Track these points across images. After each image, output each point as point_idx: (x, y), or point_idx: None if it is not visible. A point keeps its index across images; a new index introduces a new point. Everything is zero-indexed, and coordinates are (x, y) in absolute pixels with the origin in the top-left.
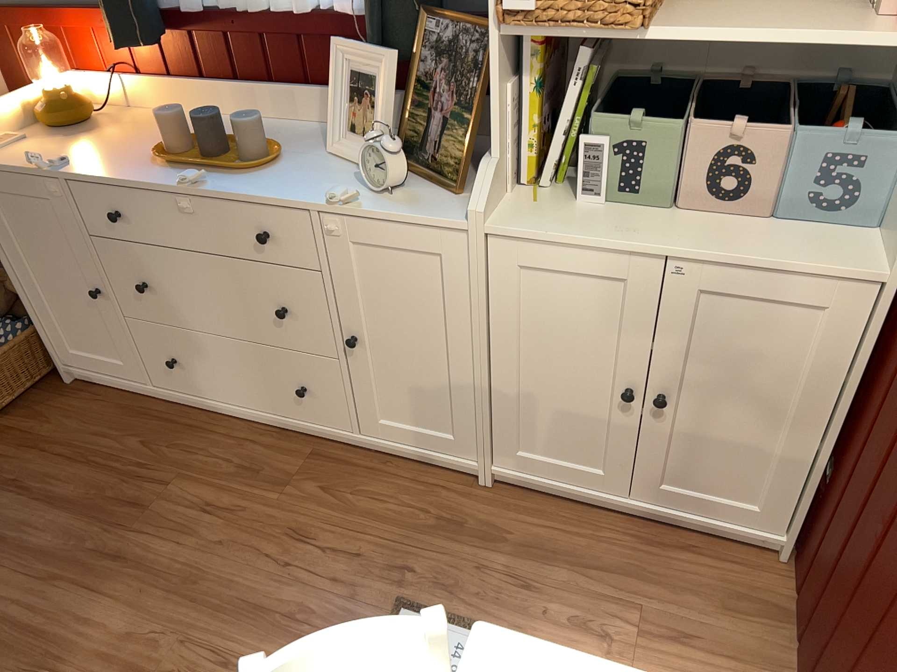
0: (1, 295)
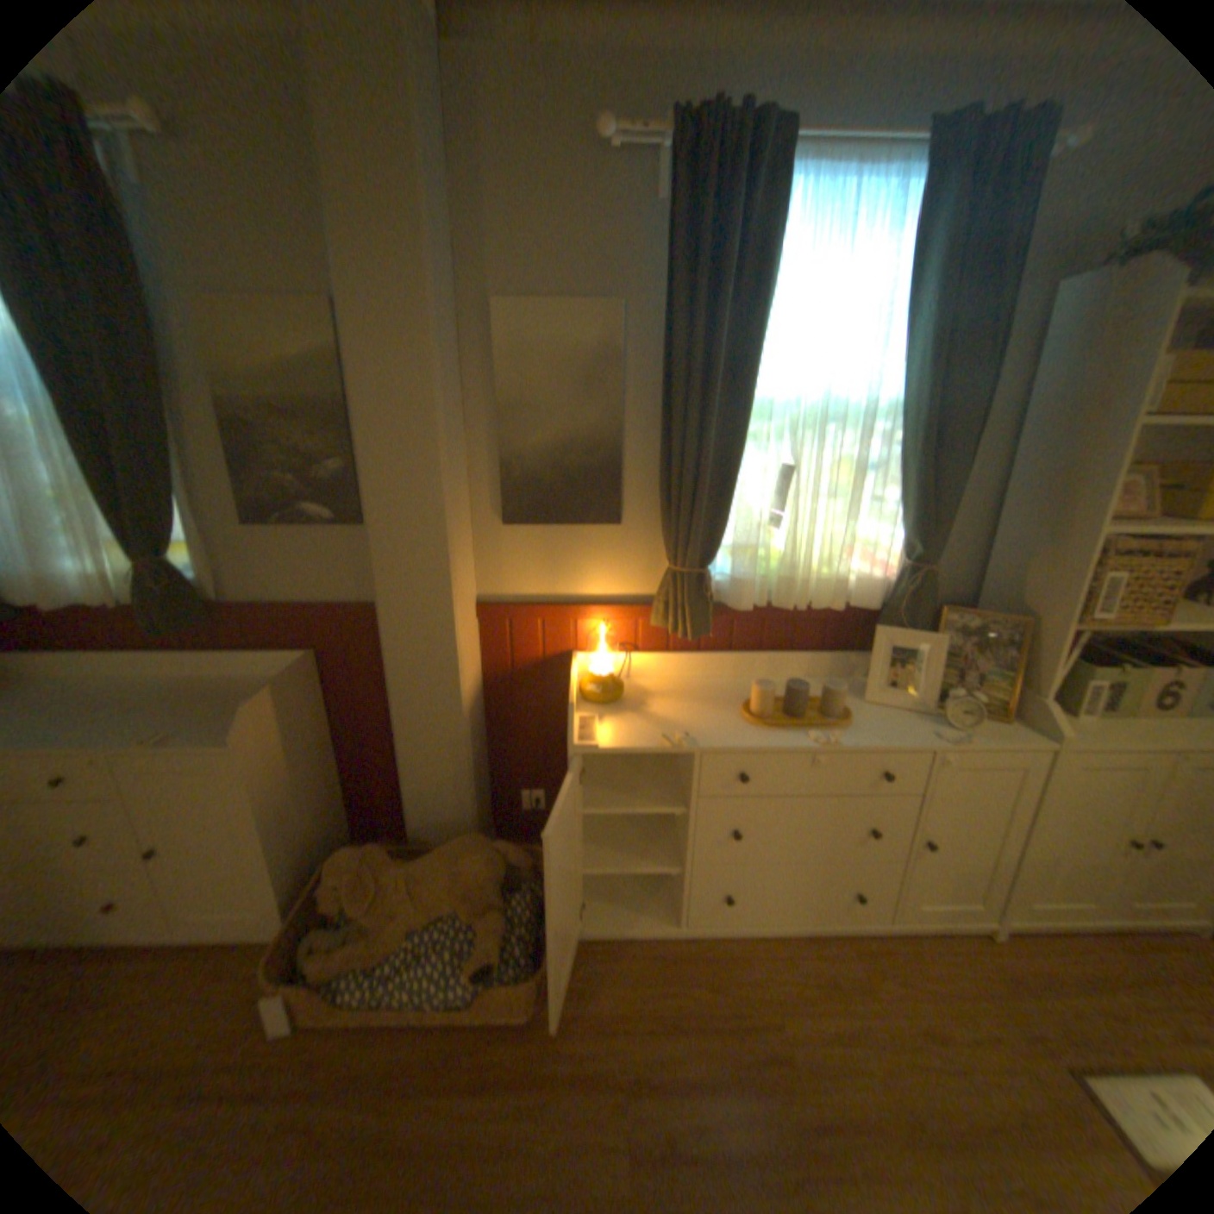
0: (501, 873)
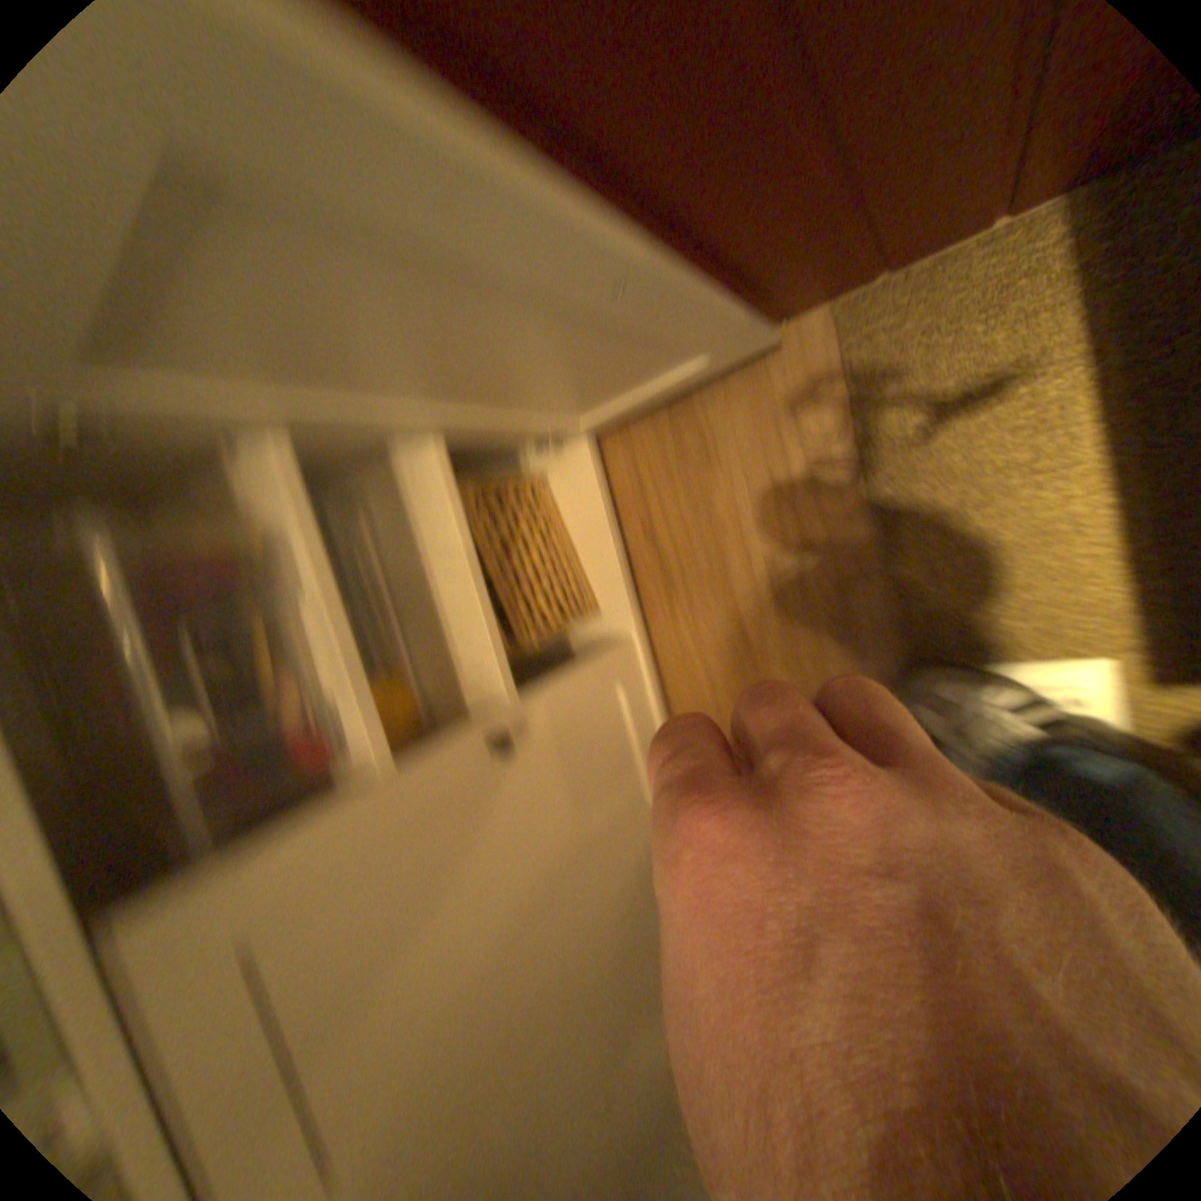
0: None
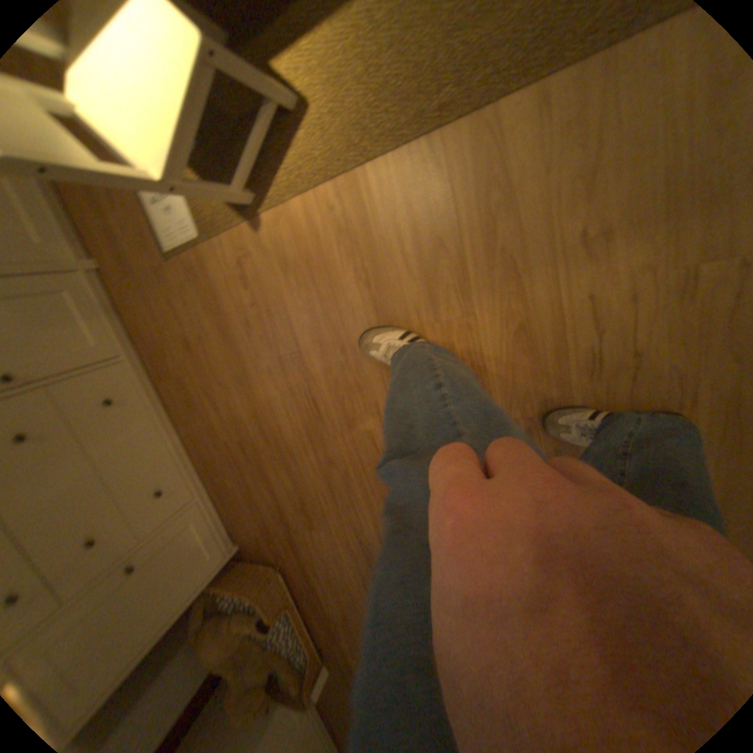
0: (200, 631)
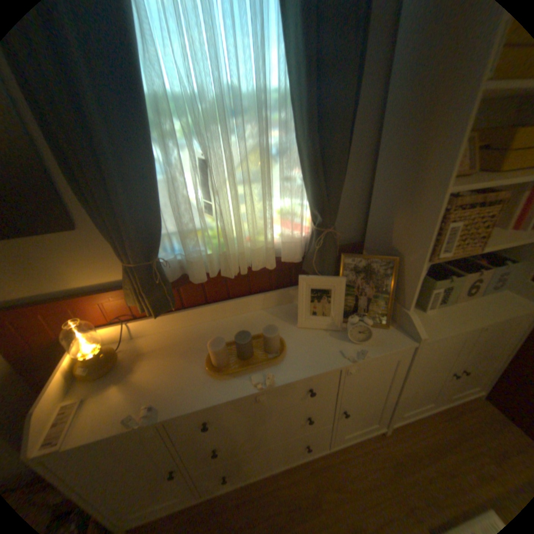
0: None
